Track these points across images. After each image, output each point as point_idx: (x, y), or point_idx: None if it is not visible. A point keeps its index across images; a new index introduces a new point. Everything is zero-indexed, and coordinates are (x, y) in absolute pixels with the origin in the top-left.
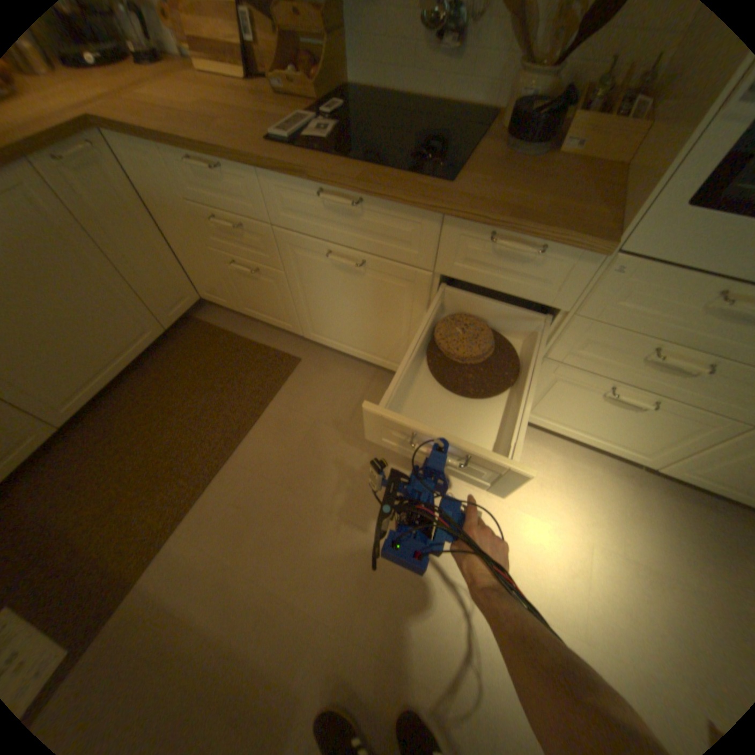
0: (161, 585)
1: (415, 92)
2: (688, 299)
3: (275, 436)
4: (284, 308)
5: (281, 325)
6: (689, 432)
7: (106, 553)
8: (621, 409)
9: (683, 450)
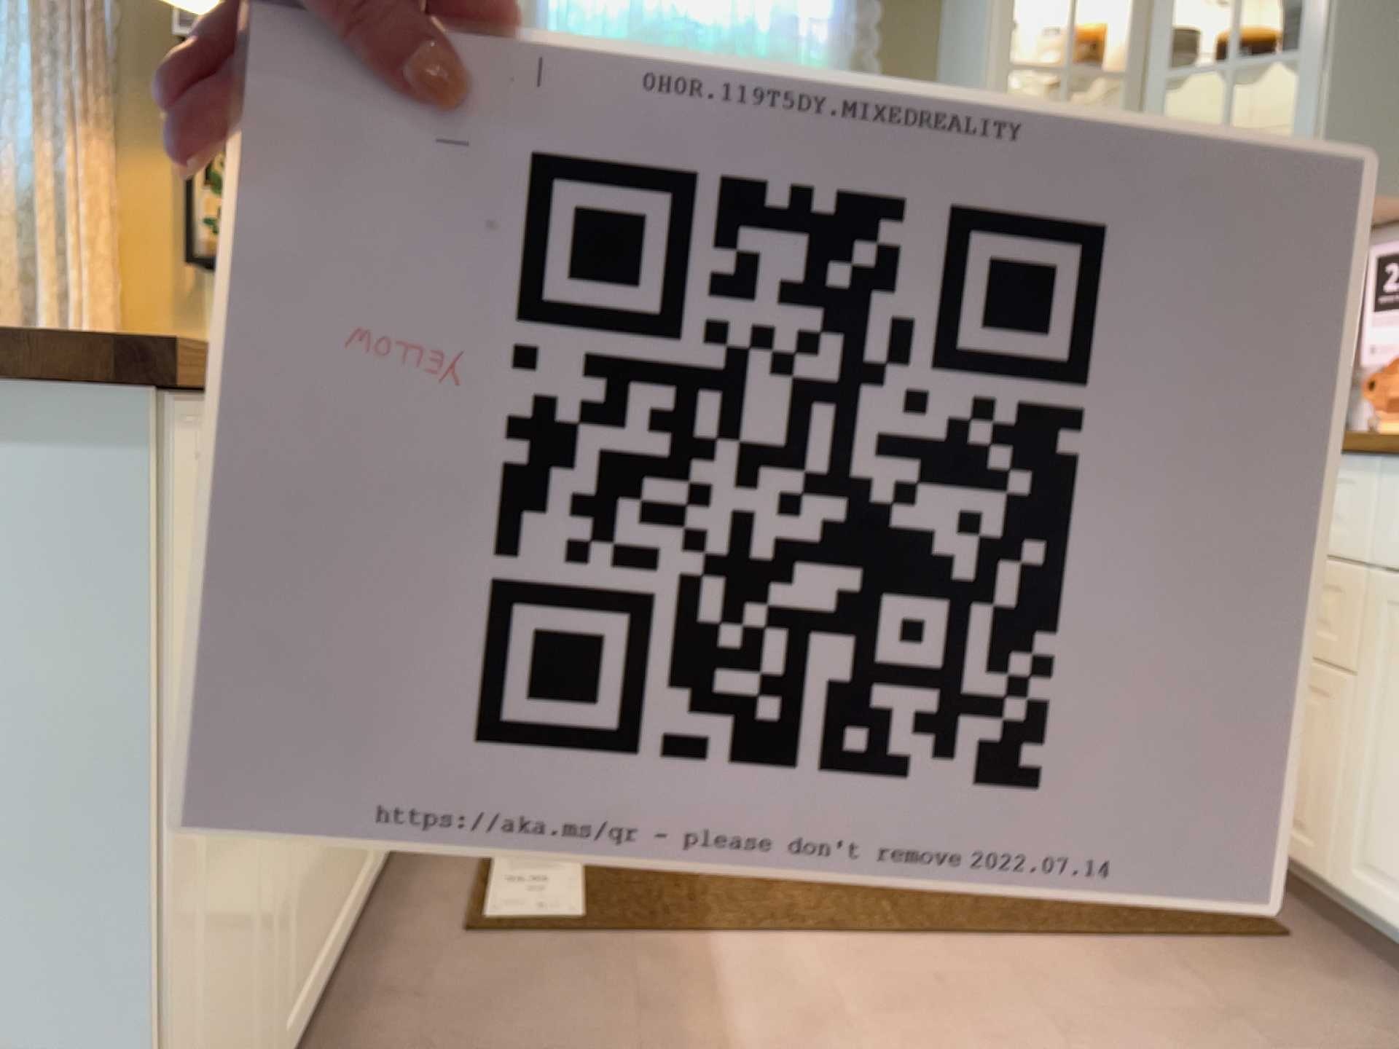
0: (734, 965)
1: None
2: None
3: (1114, 980)
4: (1324, 786)
5: (1295, 848)
6: None
7: (713, 891)
8: None
9: None
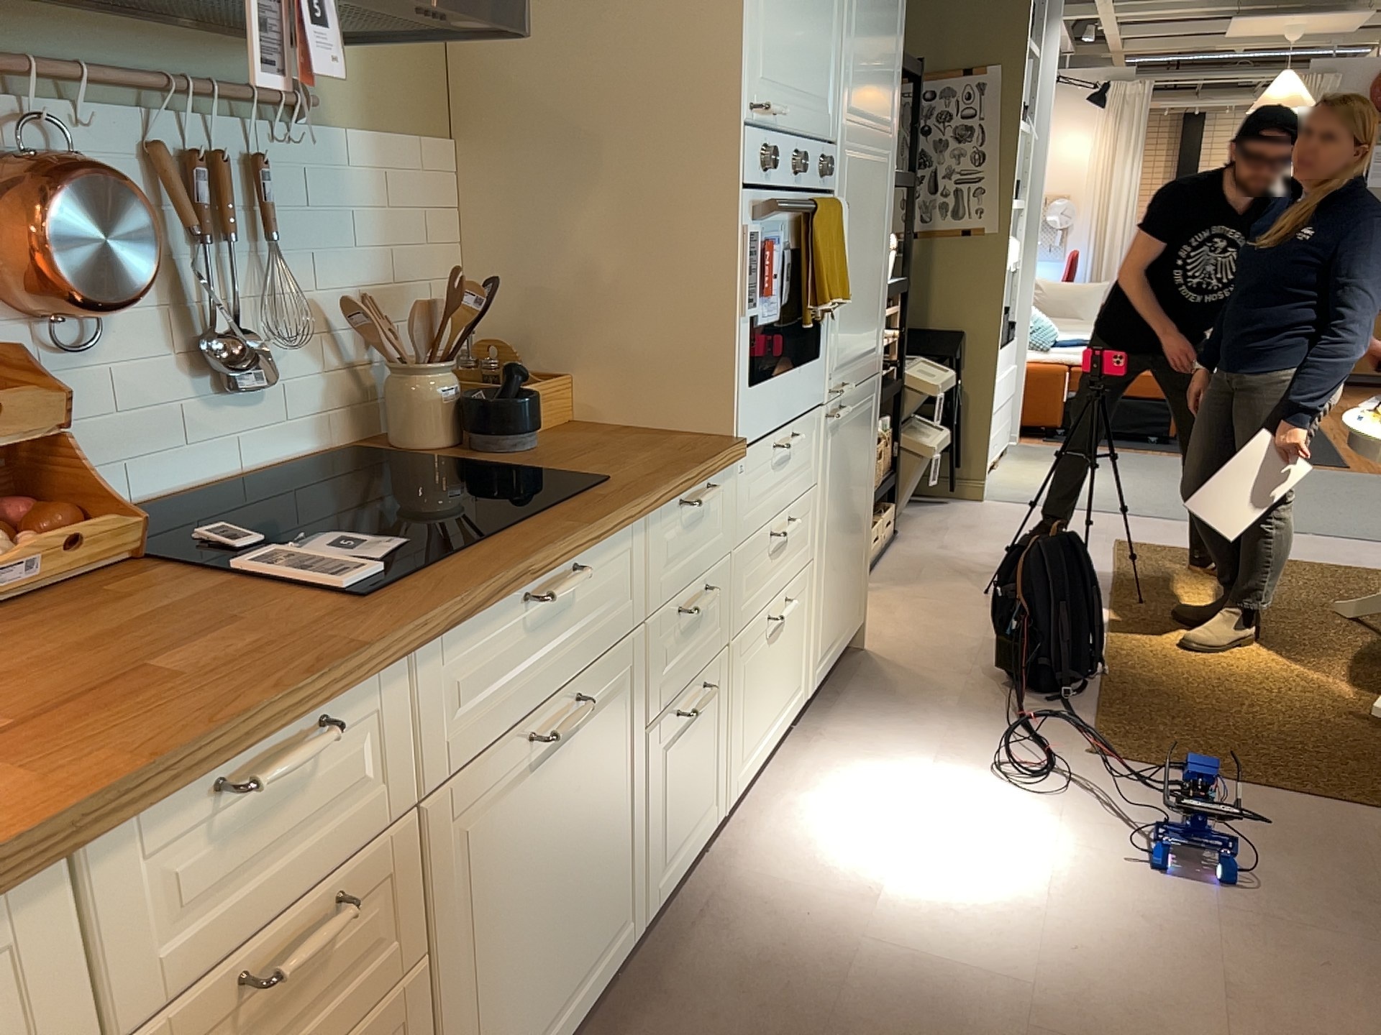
0: None
1: (205, 482)
2: (766, 468)
3: None
4: None
5: None
6: (802, 612)
7: None
8: (776, 642)
9: (806, 641)
